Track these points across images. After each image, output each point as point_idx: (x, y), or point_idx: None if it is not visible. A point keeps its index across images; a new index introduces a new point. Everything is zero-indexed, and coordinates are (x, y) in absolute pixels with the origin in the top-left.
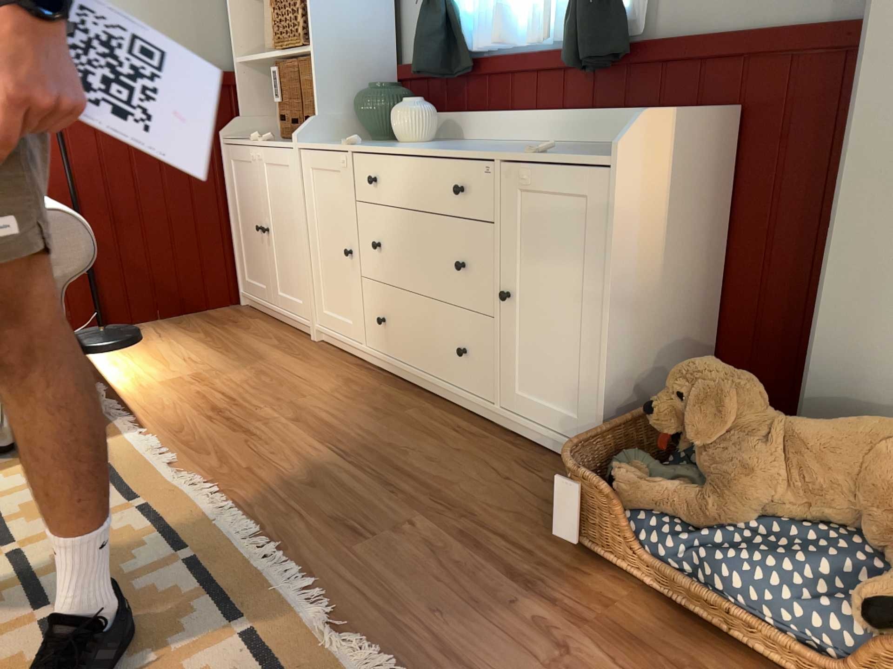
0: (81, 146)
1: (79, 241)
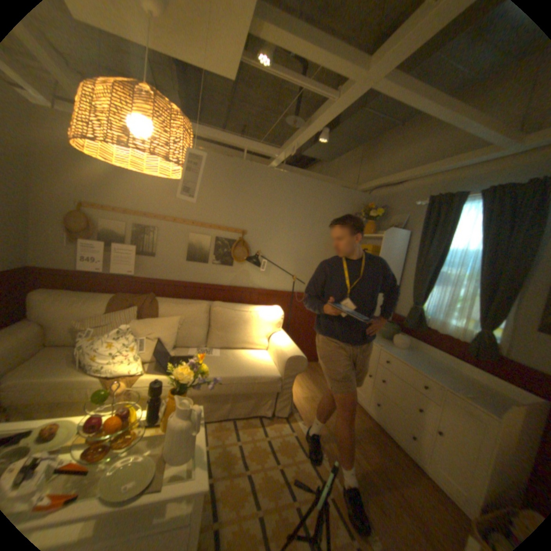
0: (290, 312)
1: (303, 365)
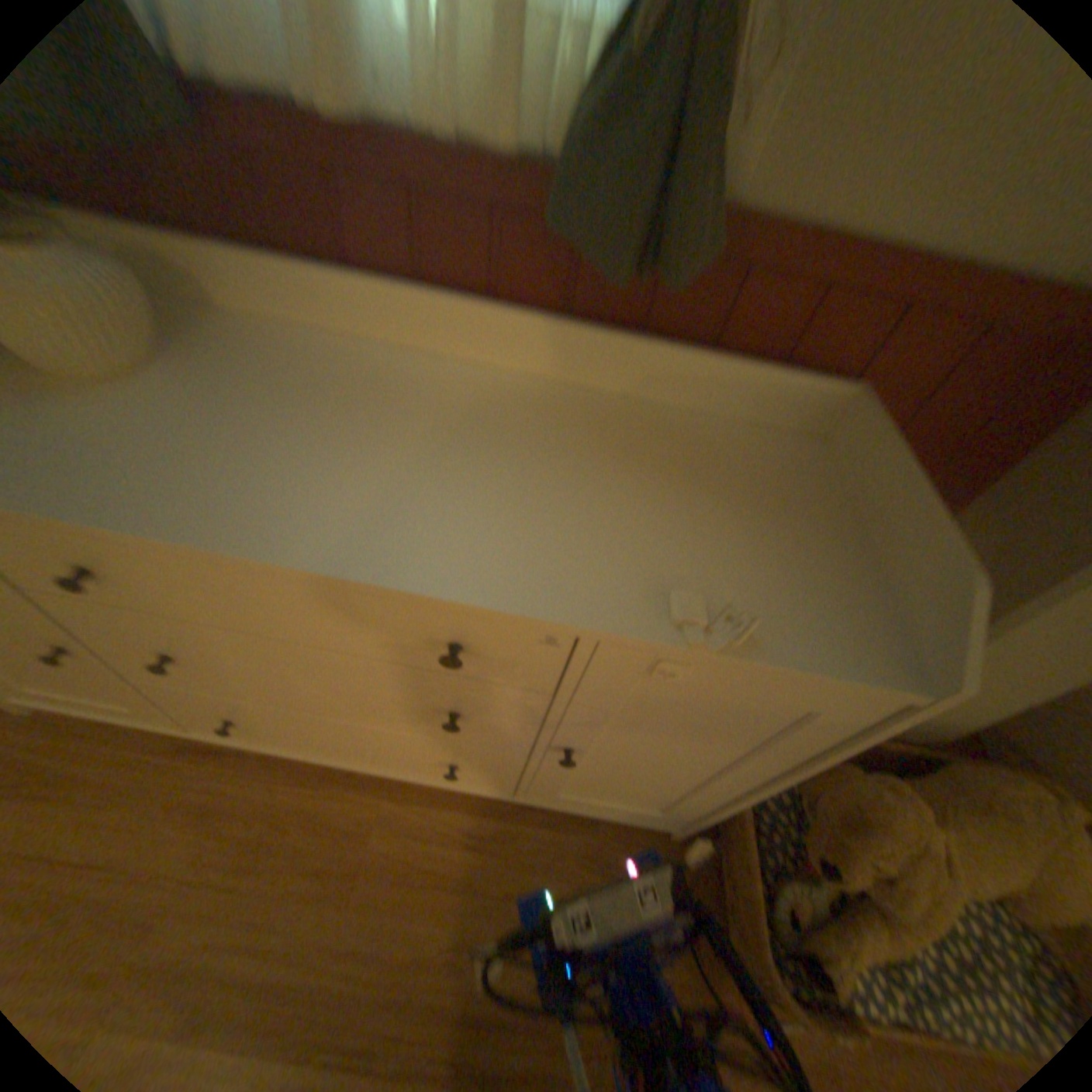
0: None
1: None
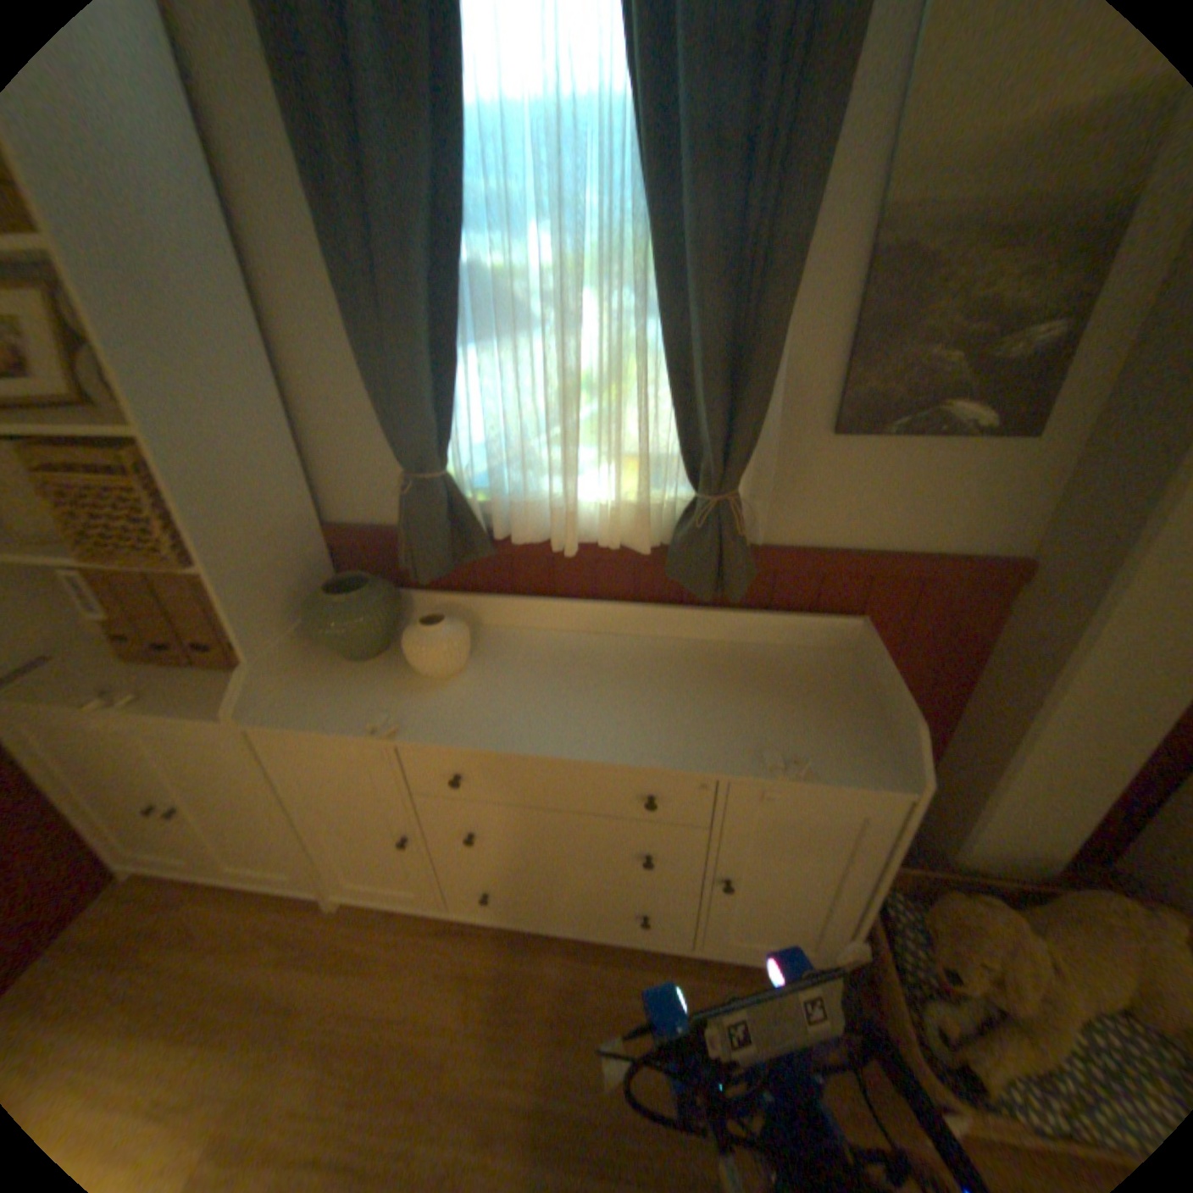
0: None
1: None
